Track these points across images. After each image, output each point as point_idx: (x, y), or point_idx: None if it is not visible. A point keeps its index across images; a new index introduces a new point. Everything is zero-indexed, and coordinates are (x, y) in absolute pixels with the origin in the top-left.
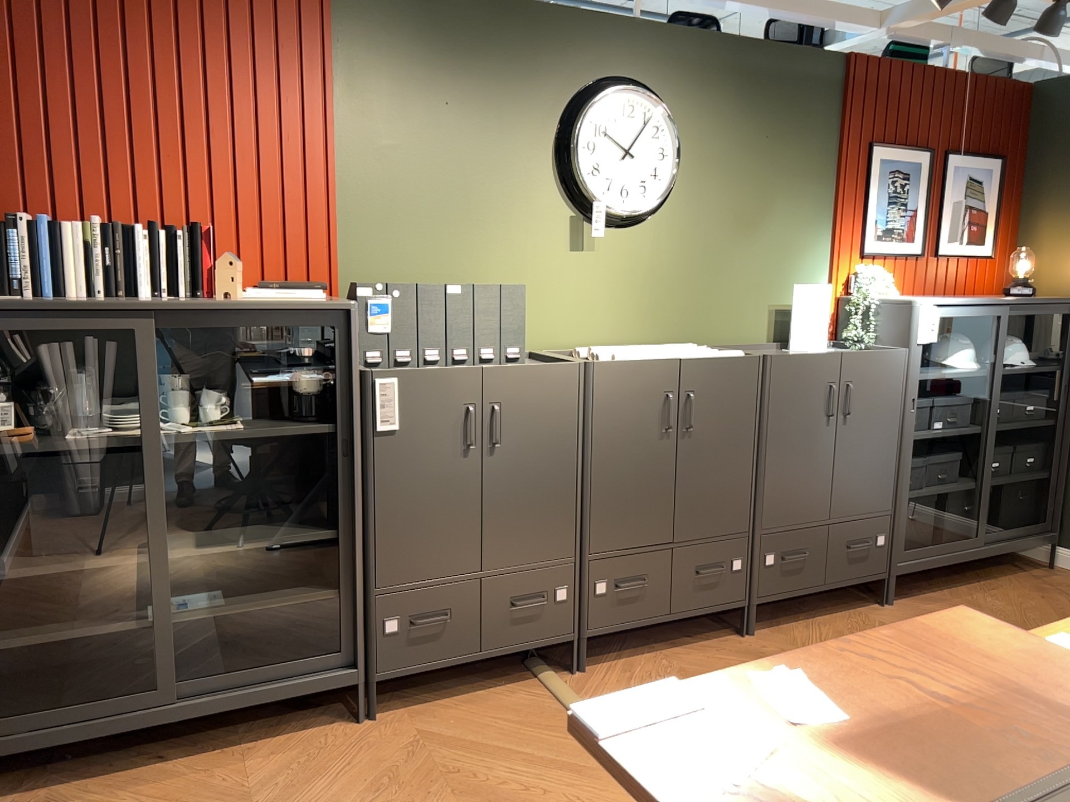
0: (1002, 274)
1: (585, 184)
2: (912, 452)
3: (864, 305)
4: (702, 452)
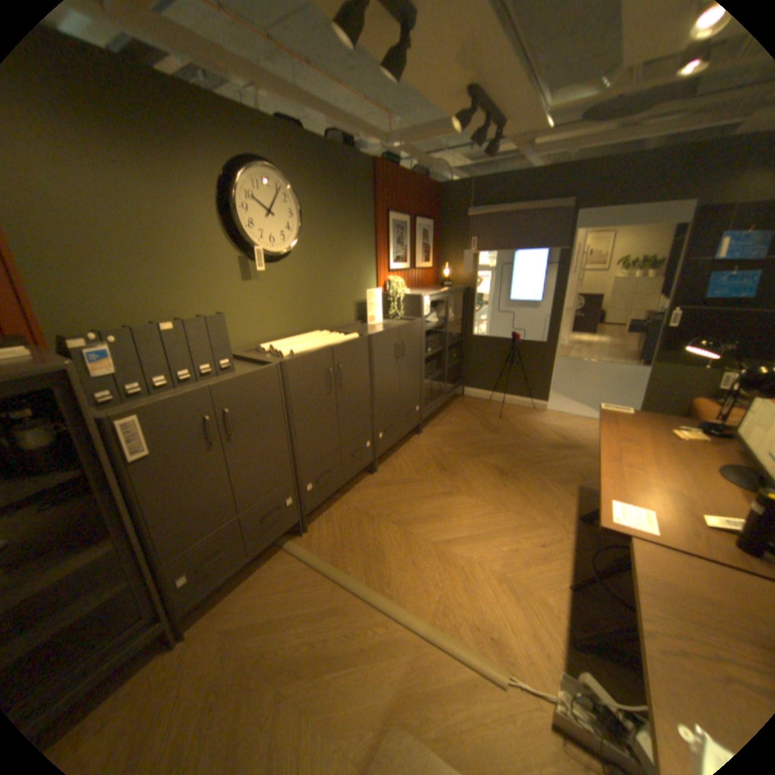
0: (435, 275)
1: (246, 235)
2: (424, 367)
3: (395, 297)
4: (348, 395)
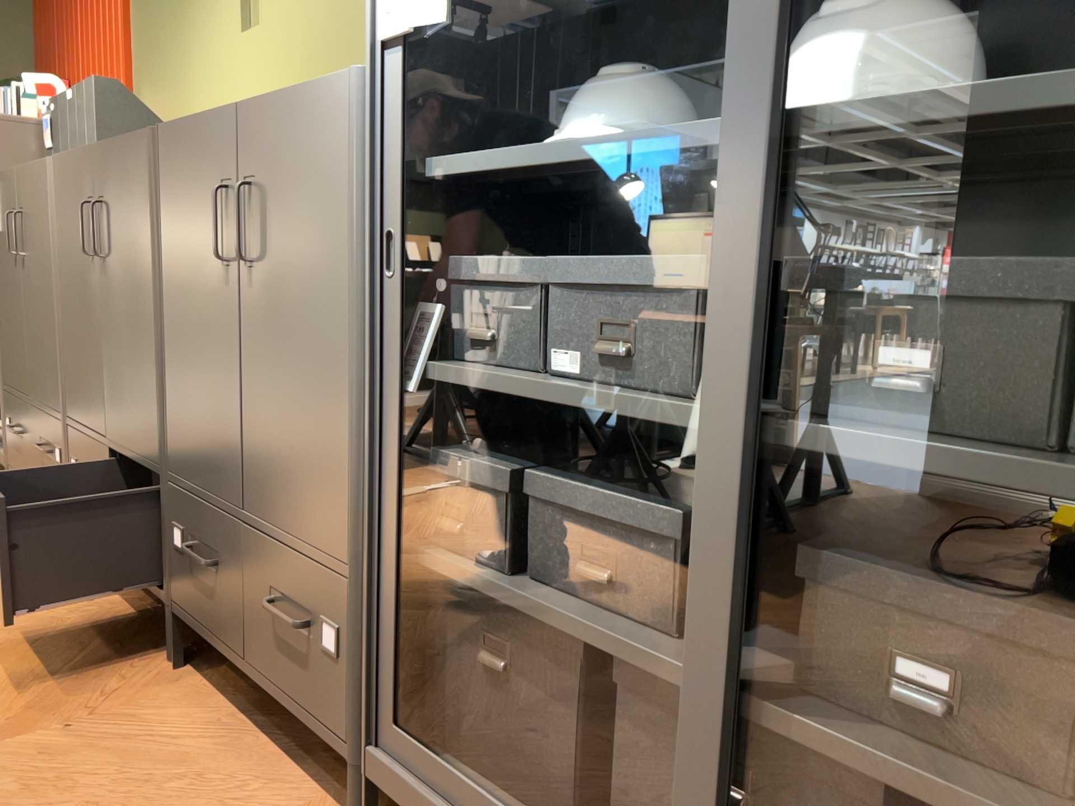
0: None
1: None
2: (397, 413)
3: None
4: (115, 300)
